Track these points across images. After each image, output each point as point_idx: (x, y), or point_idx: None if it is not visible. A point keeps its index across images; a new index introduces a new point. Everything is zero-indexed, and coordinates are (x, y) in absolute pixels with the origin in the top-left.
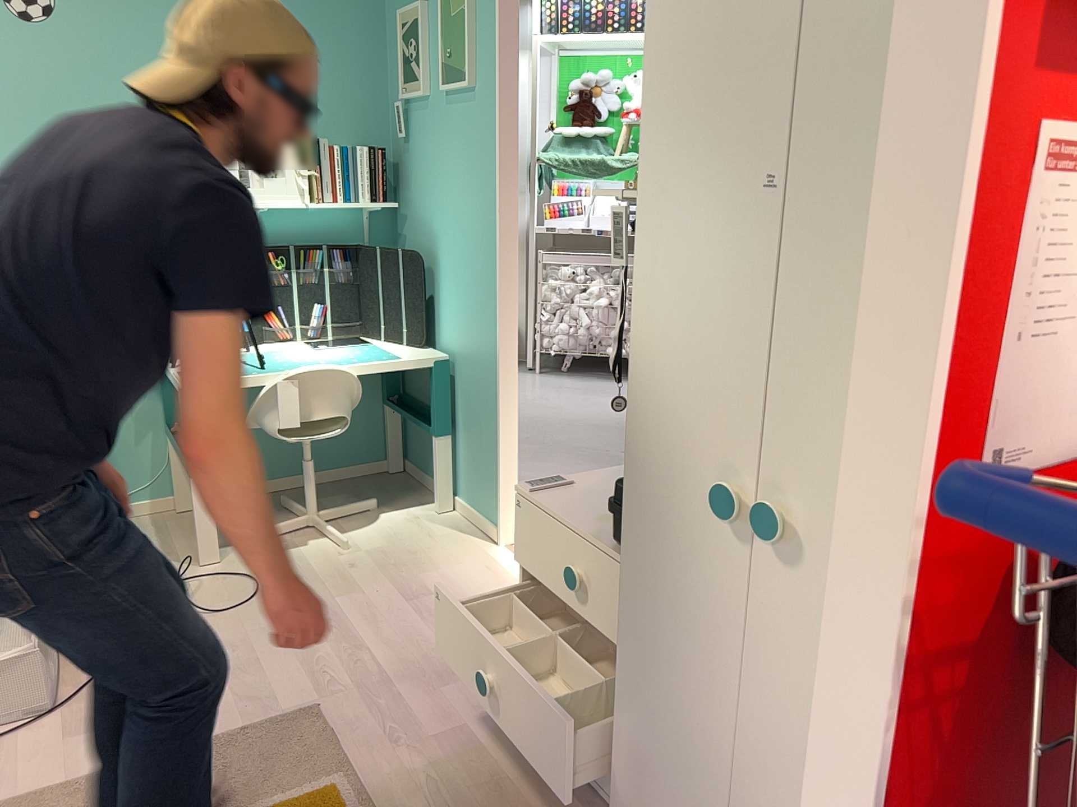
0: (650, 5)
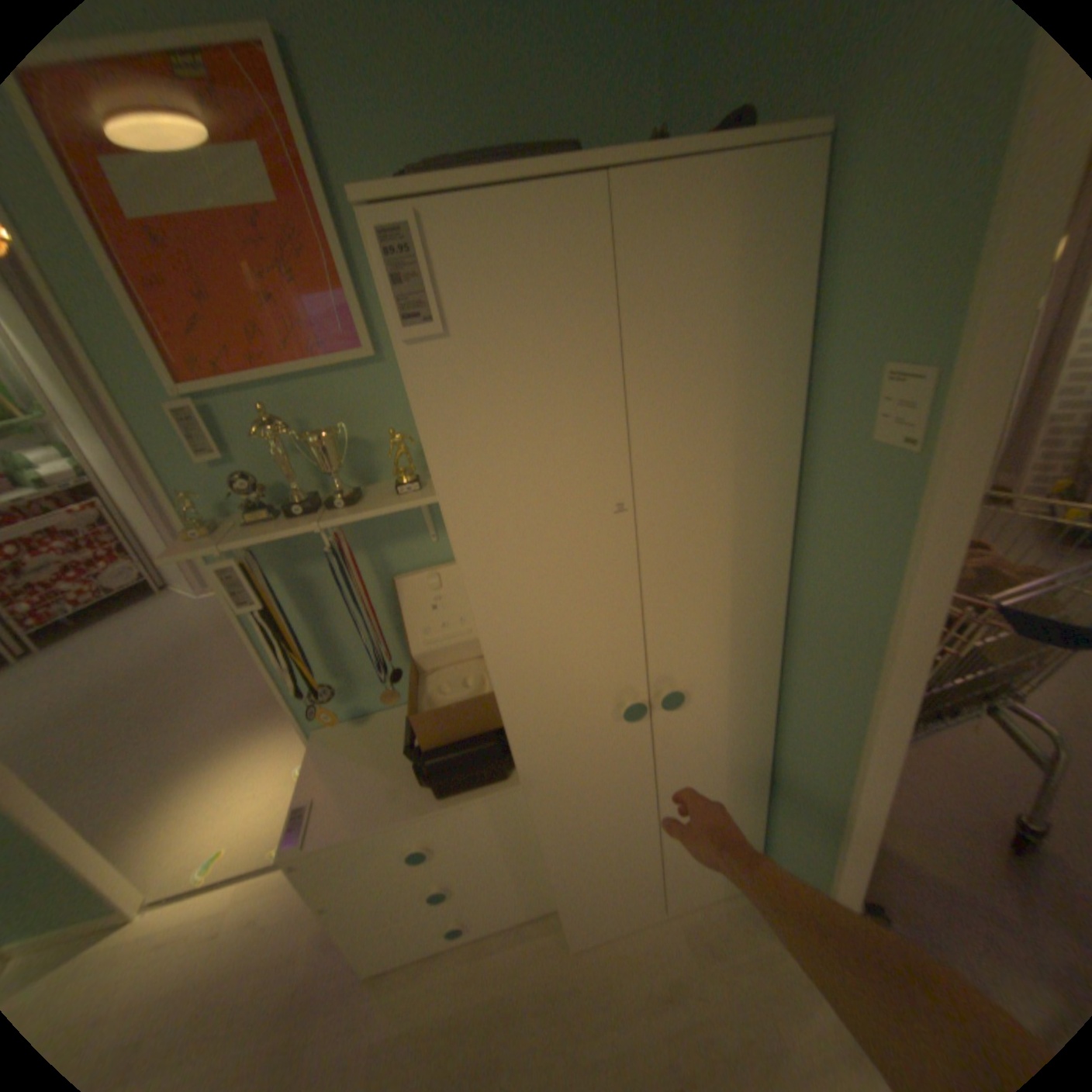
0: (417, 391)
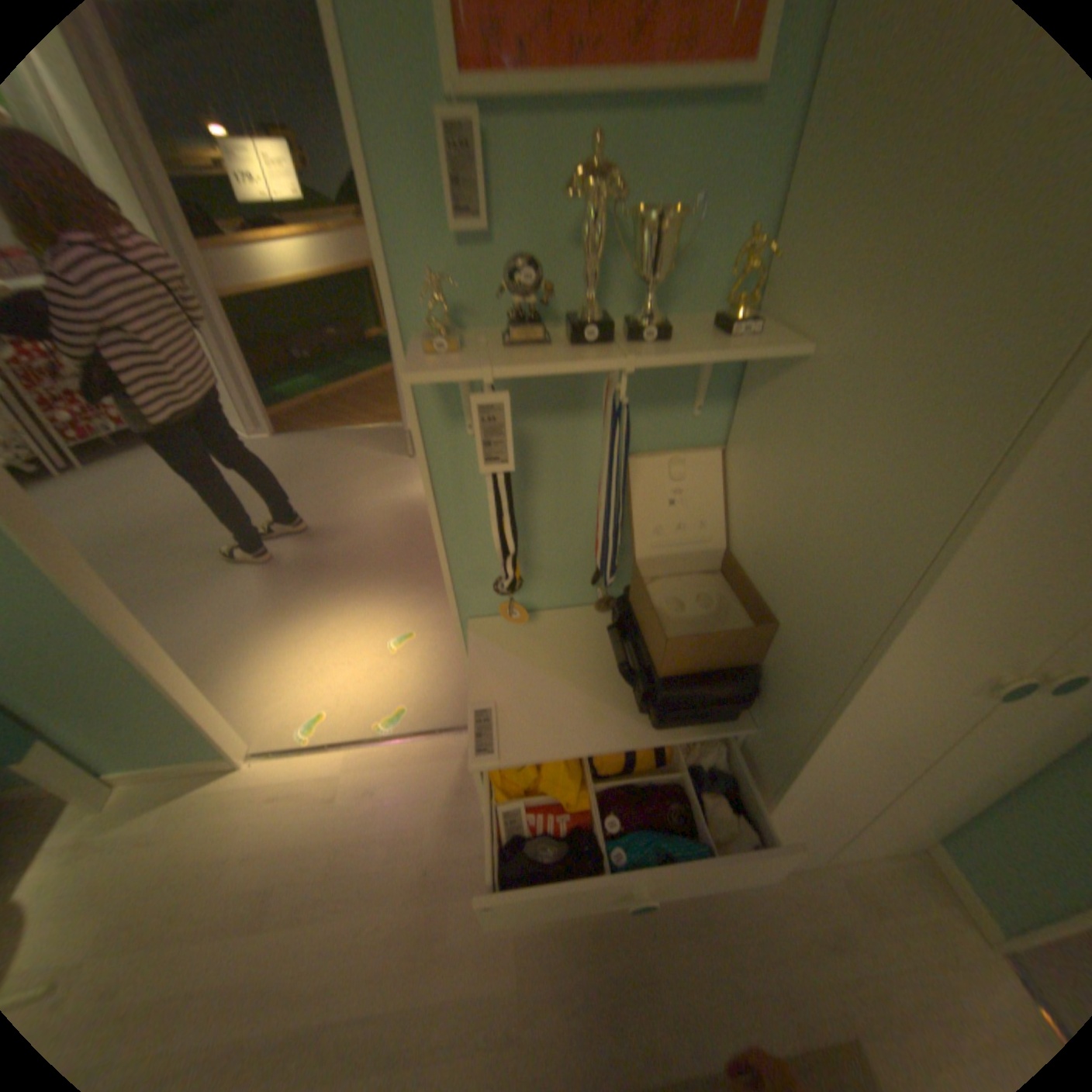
0: None
